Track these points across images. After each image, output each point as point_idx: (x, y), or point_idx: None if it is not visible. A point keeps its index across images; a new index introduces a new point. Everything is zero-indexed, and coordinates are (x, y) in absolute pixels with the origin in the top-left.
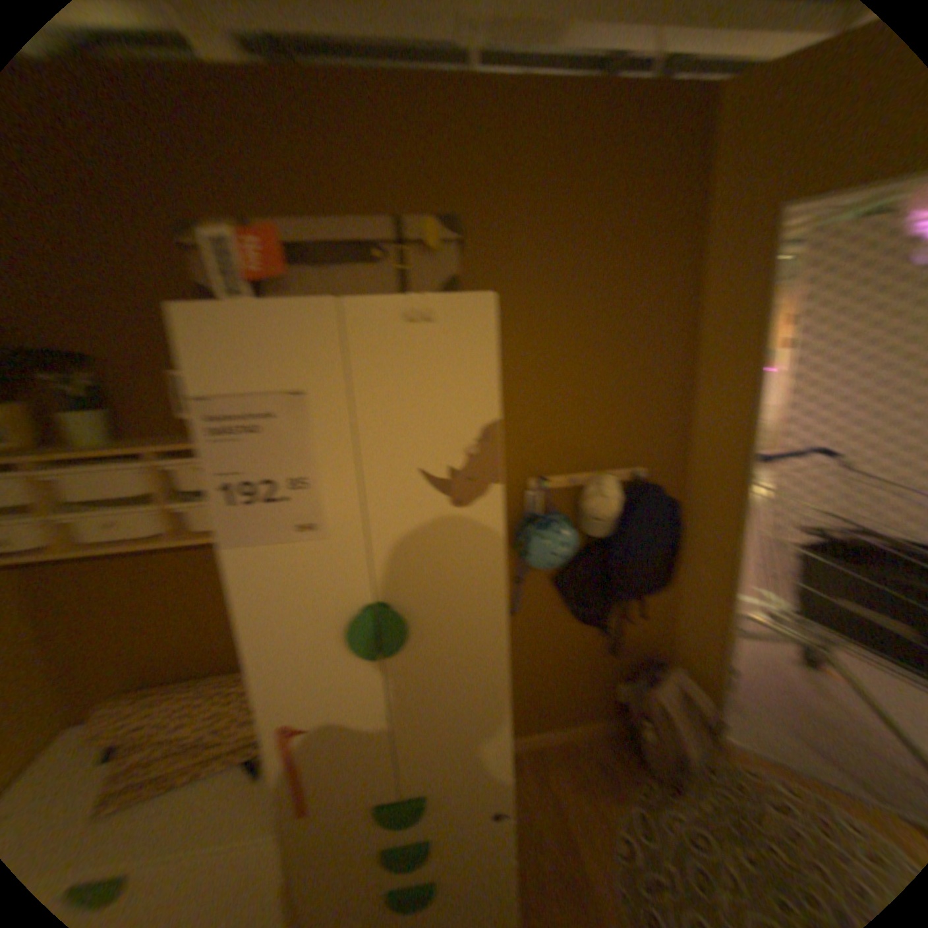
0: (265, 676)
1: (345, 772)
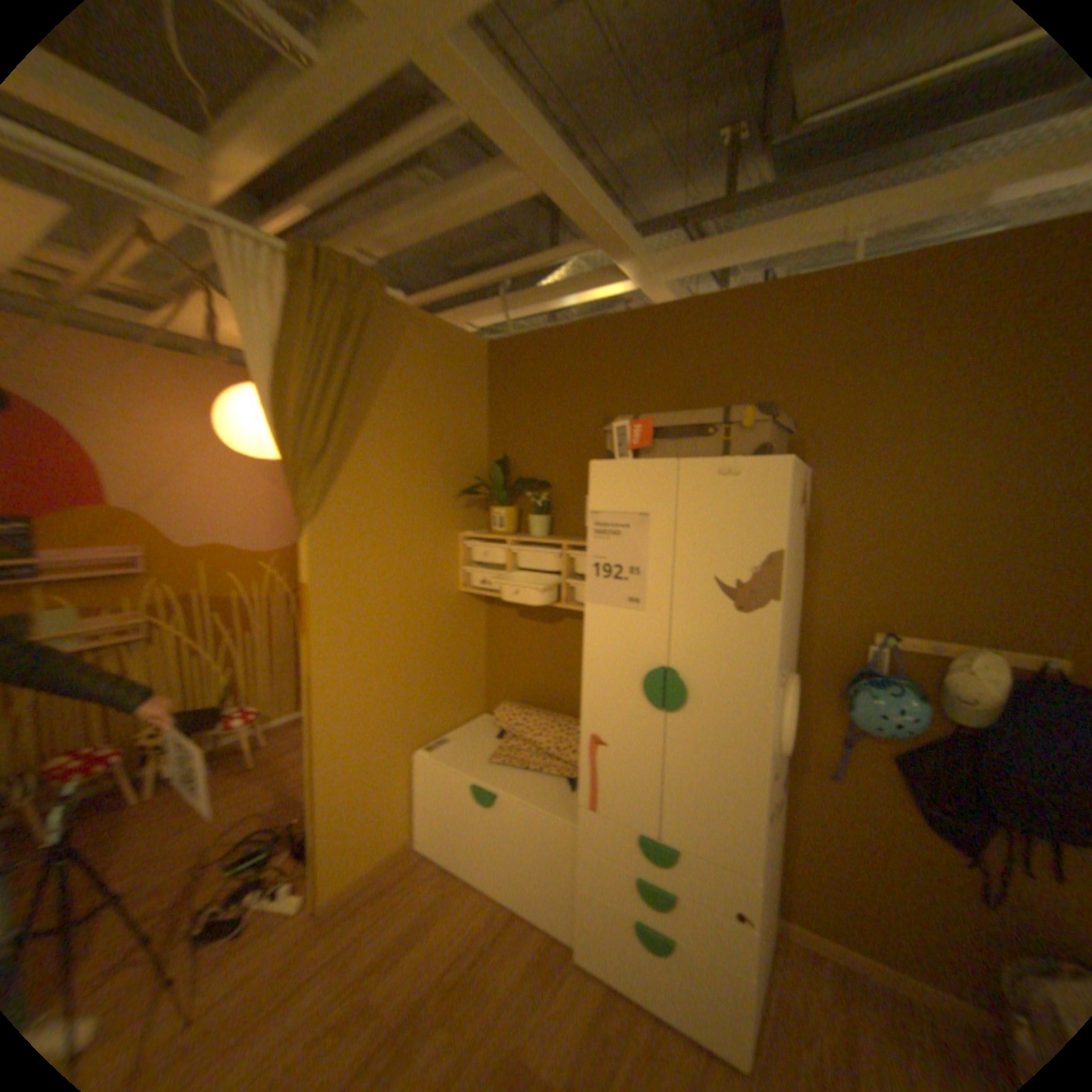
0: (593, 695)
1: (627, 794)
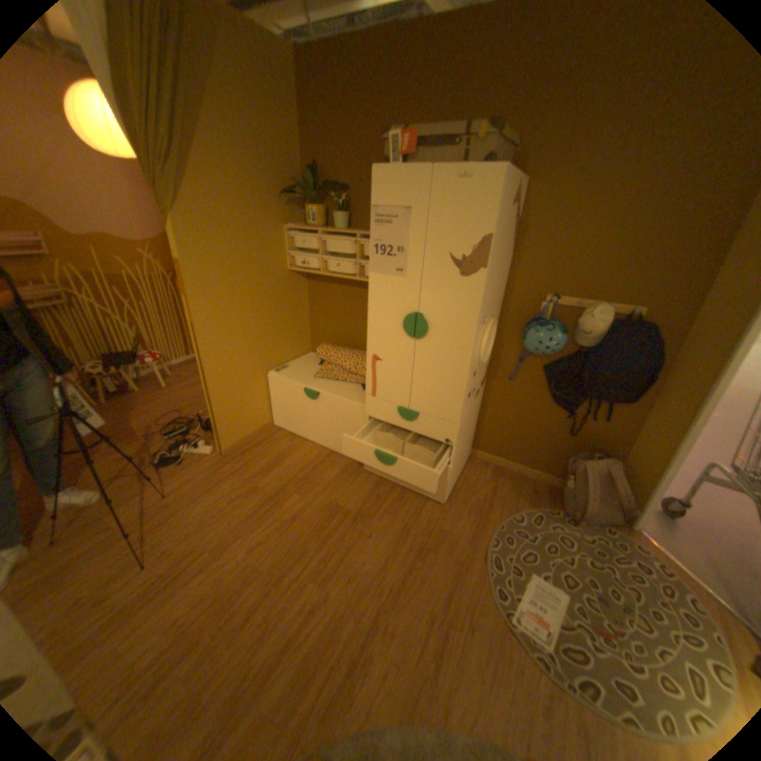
0: (374, 332)
1: (392, 386)
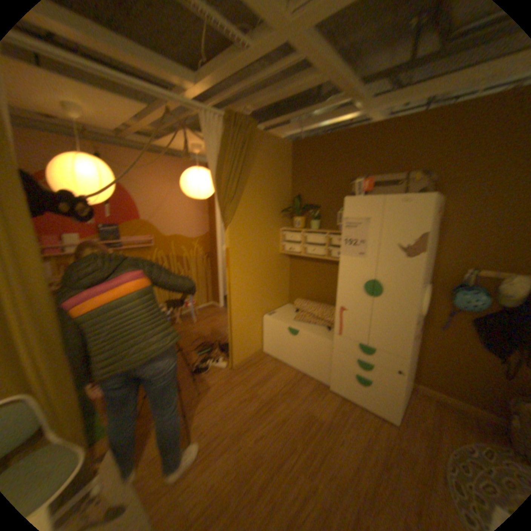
0: (342, 291)
1: (355, 328)
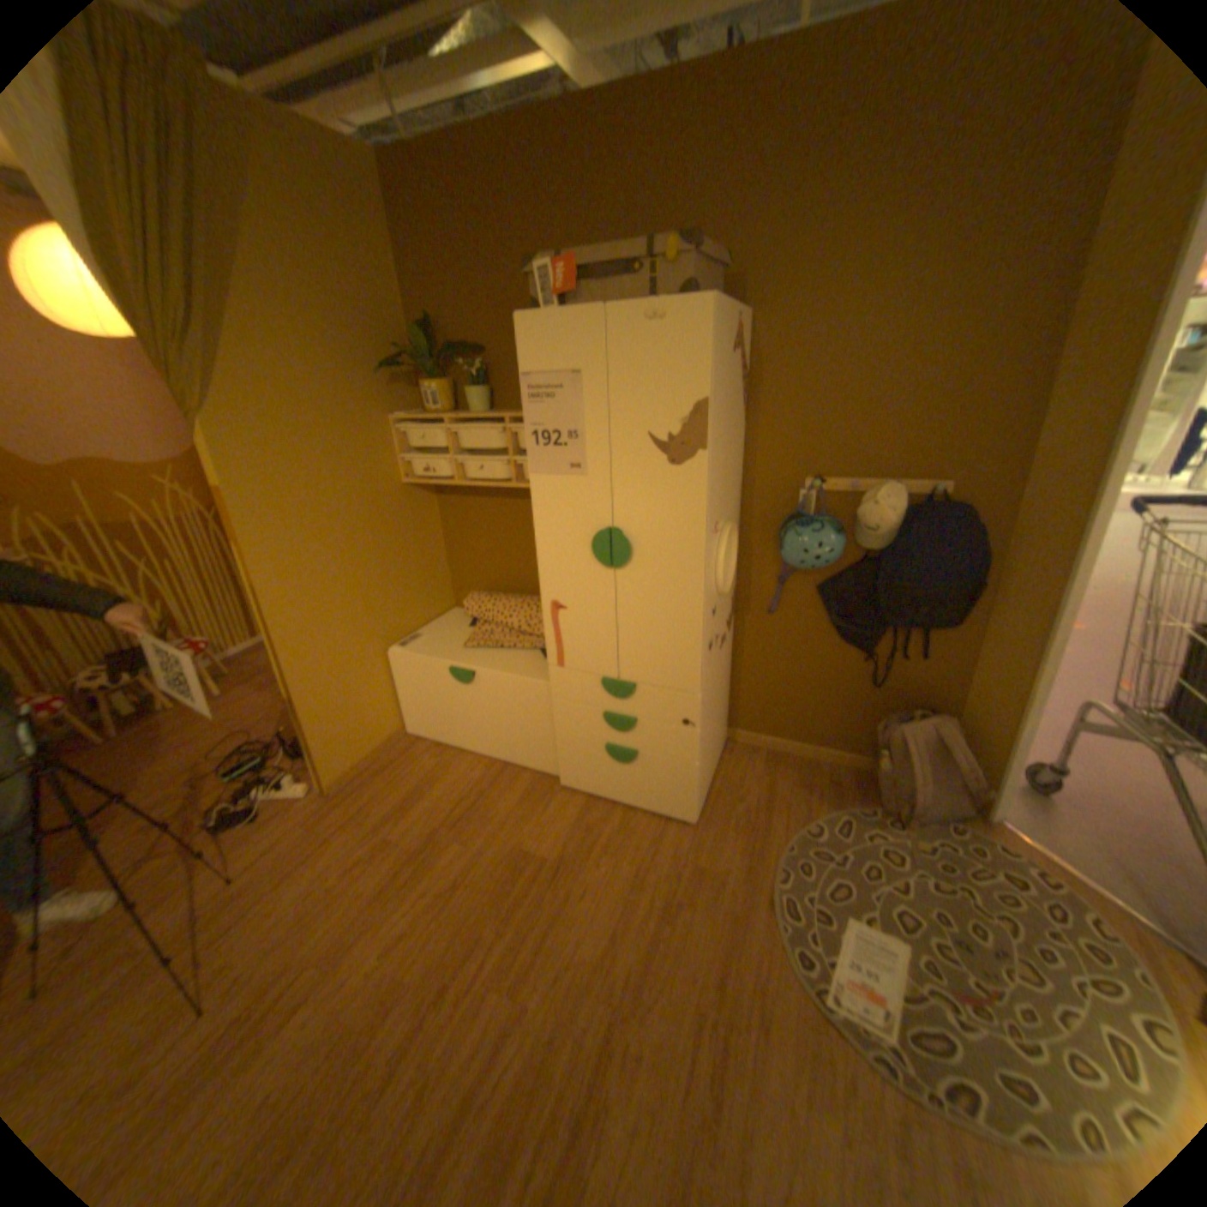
0: (549, 565)
1: (588, 647)
